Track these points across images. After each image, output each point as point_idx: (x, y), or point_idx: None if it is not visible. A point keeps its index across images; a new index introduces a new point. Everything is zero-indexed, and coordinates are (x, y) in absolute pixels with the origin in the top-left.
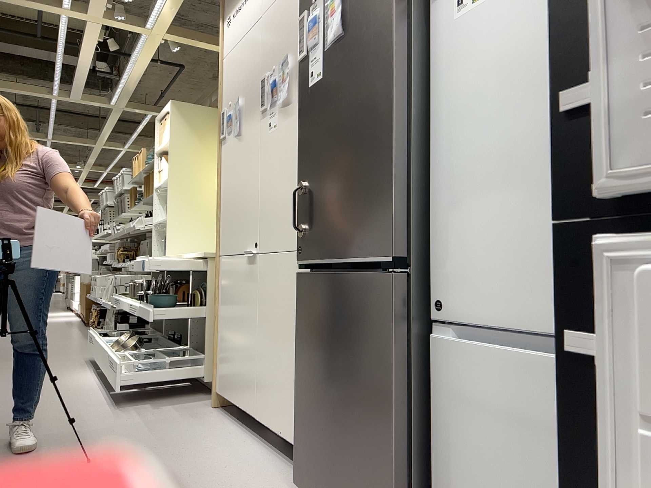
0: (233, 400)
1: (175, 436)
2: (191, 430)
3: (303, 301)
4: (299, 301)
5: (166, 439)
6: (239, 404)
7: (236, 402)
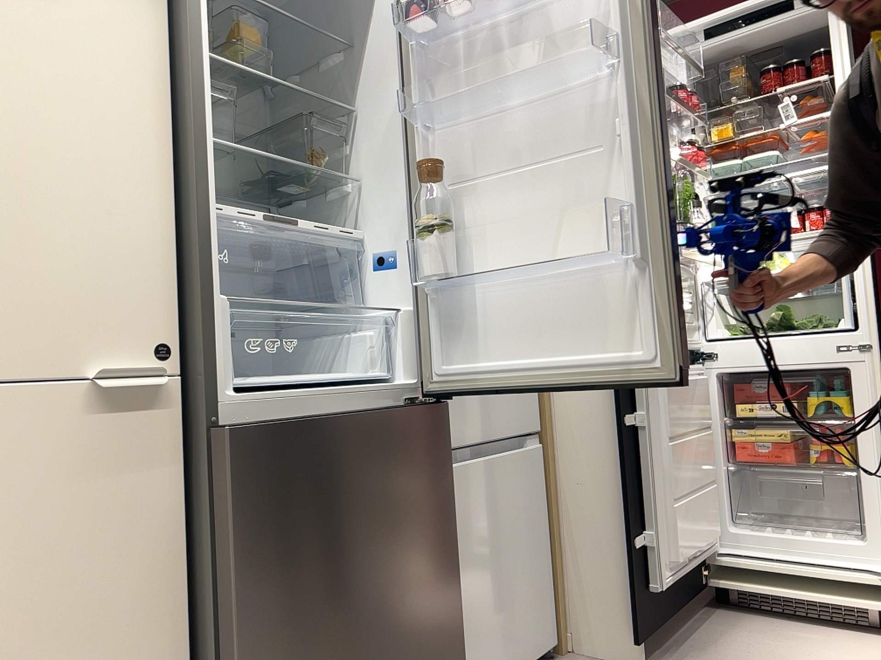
0: None
1: None
2: None
3: (259, 483)
4: (242, 487)
5: None
6: None
7: None
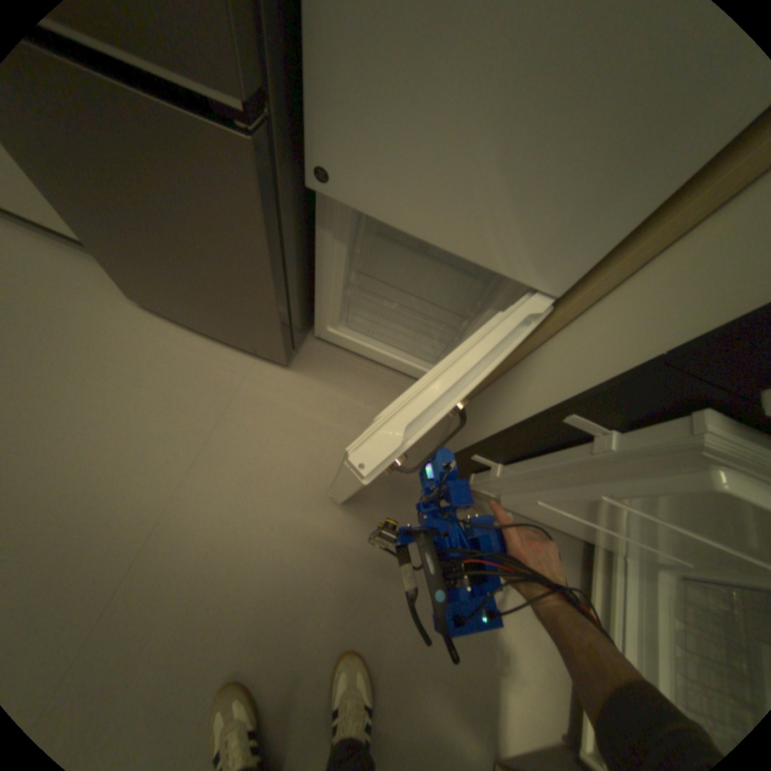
0: None
1: None
2: None
3: None
4: None
5: None
6: None
7: None
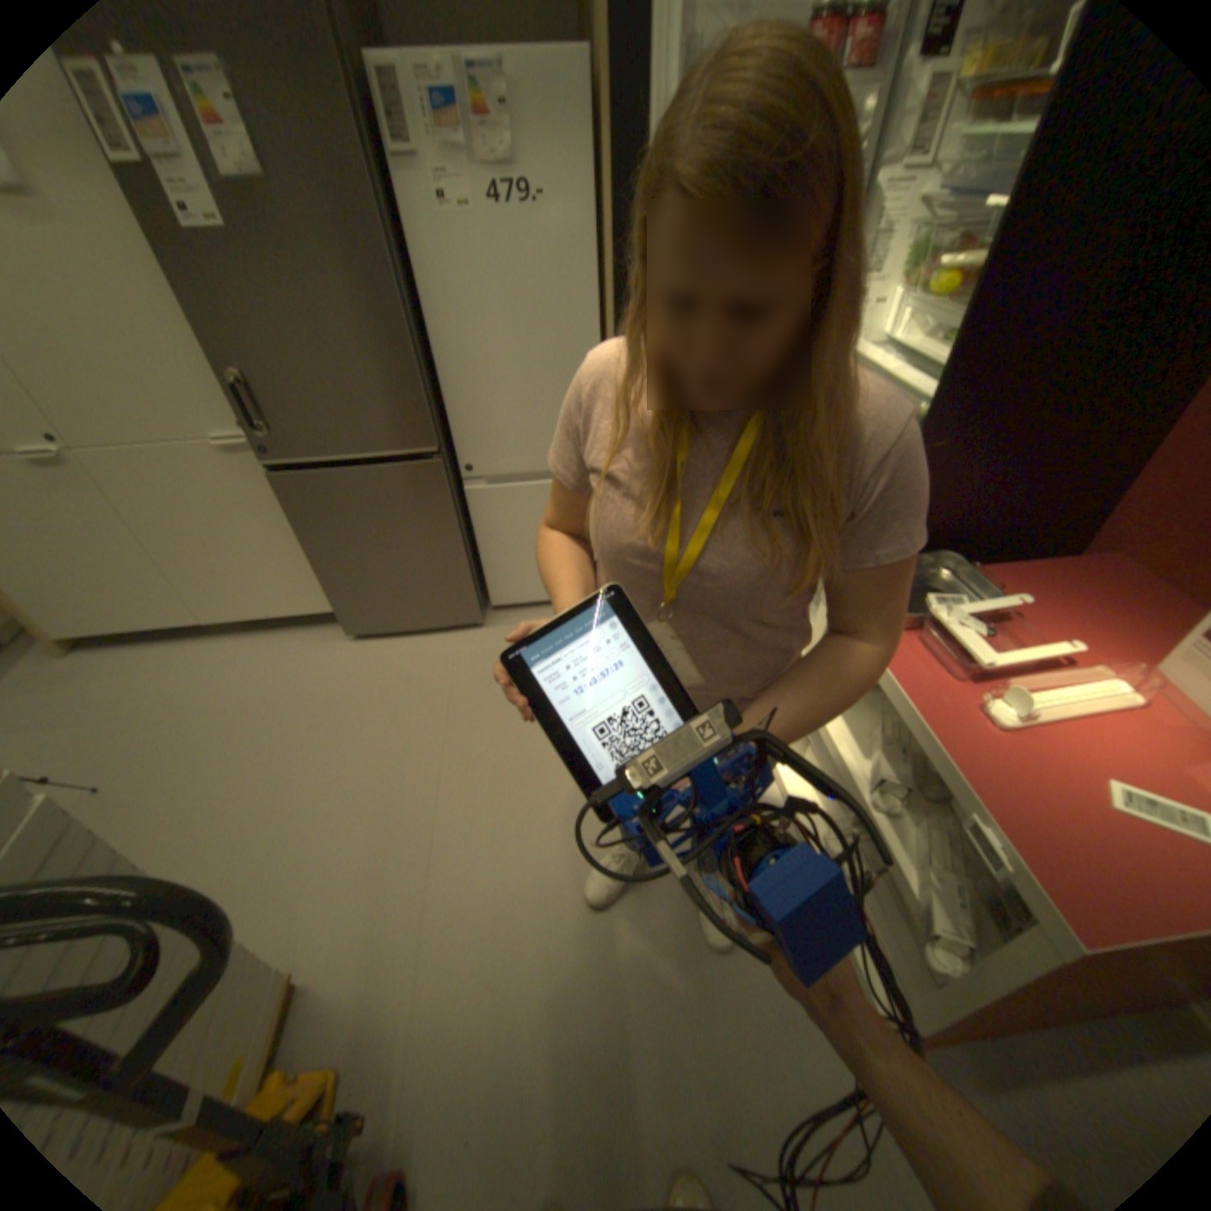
0: (121, 630)
1: (111, 705)
2: (113, 688)
3: (295, 499)
4: (286, 500)
5: (109, 714)
6: (143, 628)
7: (129, 629)
